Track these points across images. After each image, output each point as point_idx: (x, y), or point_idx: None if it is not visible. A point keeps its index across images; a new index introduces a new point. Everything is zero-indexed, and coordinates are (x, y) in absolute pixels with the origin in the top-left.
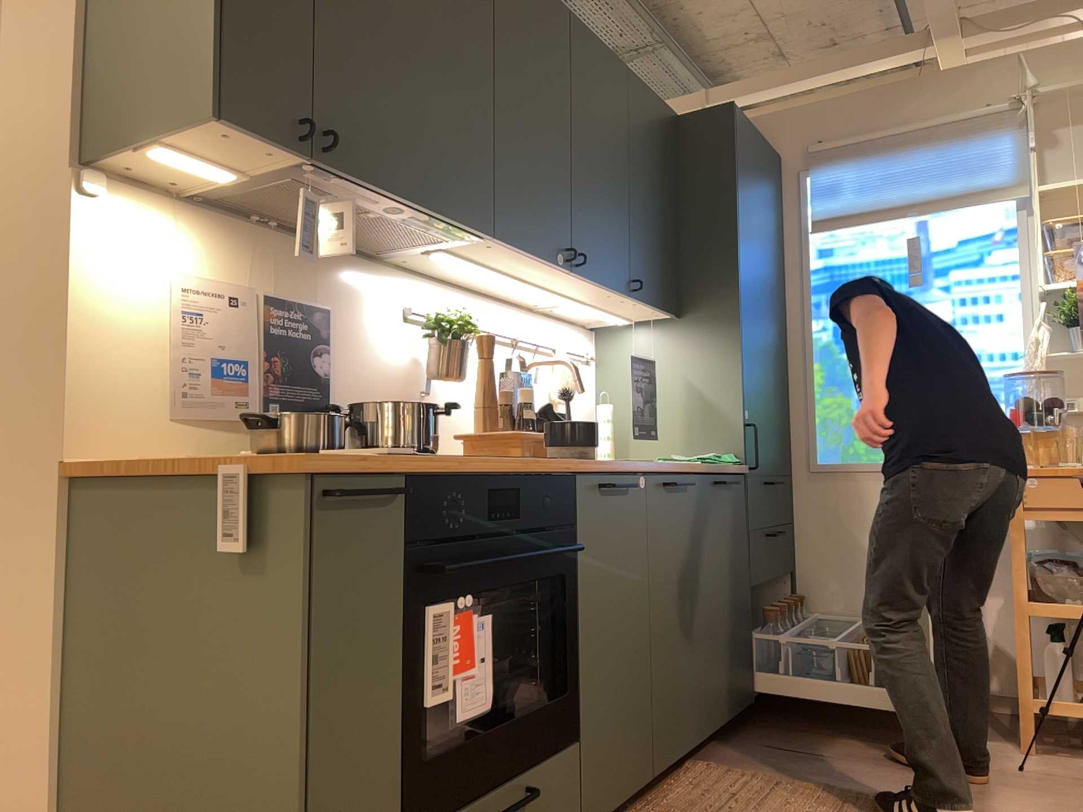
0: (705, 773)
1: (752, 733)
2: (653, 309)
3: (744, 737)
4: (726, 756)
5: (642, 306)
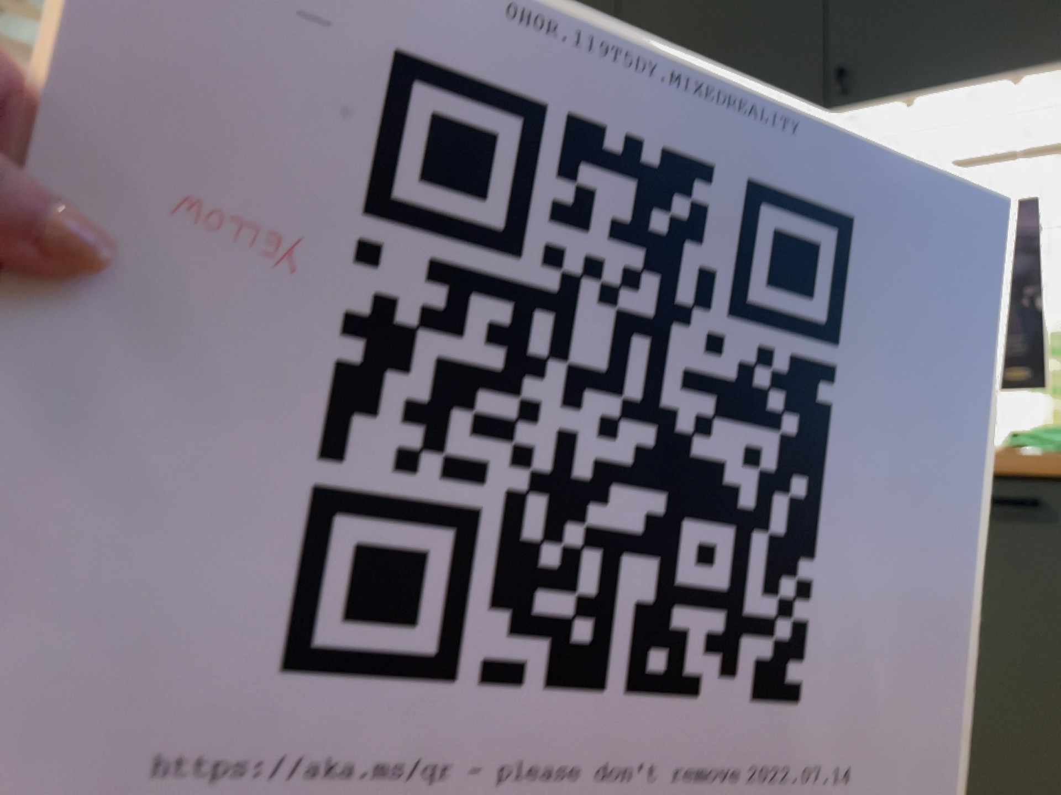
0: None
1: None
2: (997, 85)
3: None
4: None
5: (956, 96)
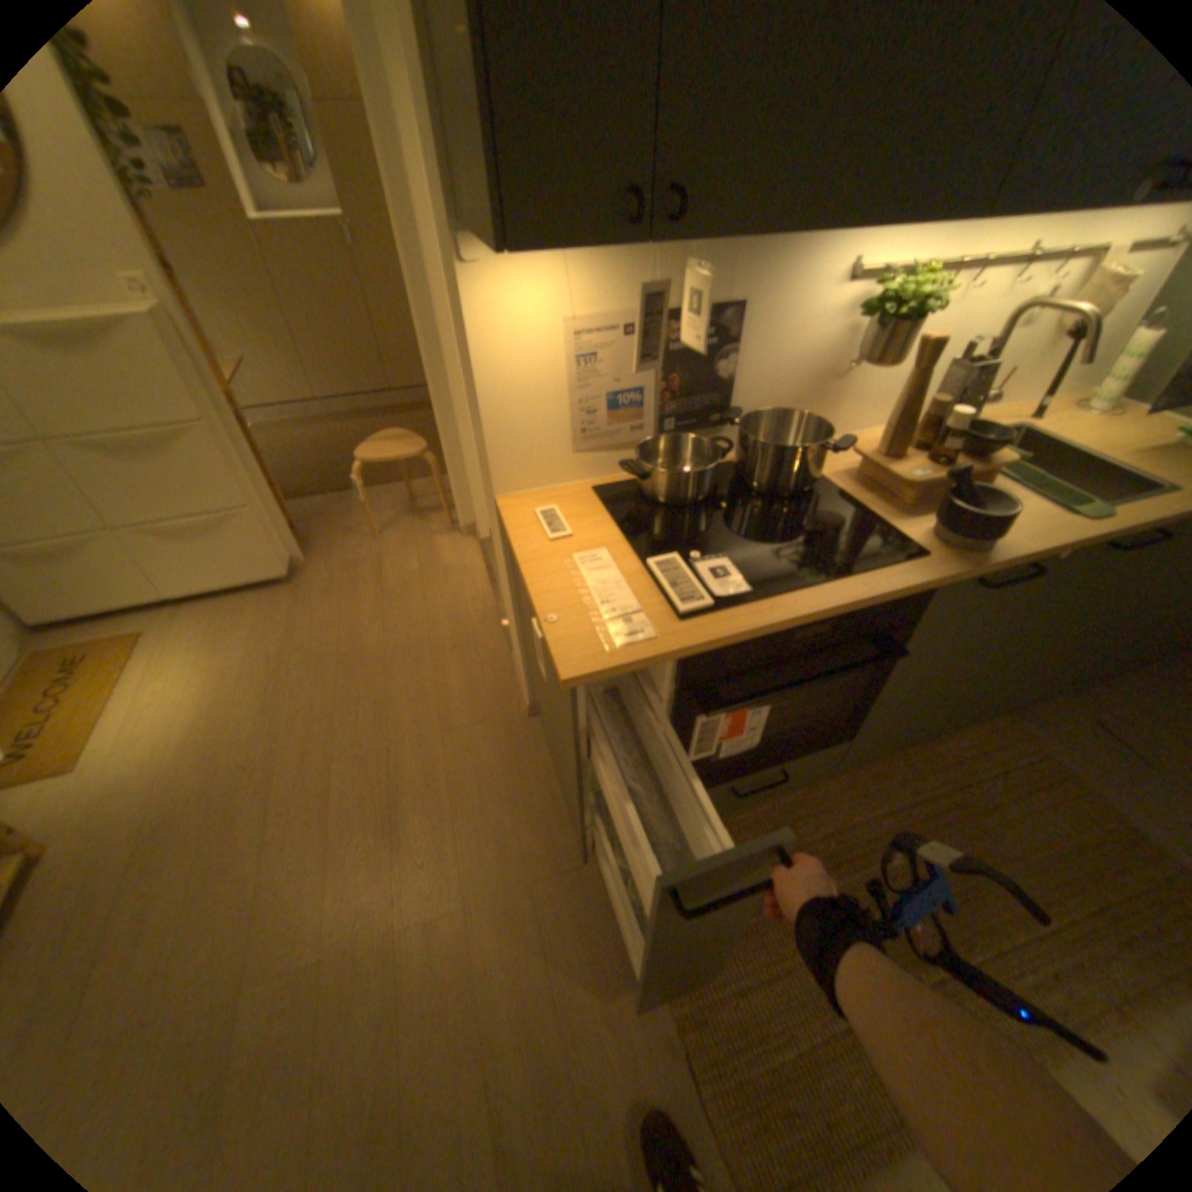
0: (1000, 730)
1: (1092, 696)
2: None
3: (1080, 698)
4: (1040, 715)
5: None
